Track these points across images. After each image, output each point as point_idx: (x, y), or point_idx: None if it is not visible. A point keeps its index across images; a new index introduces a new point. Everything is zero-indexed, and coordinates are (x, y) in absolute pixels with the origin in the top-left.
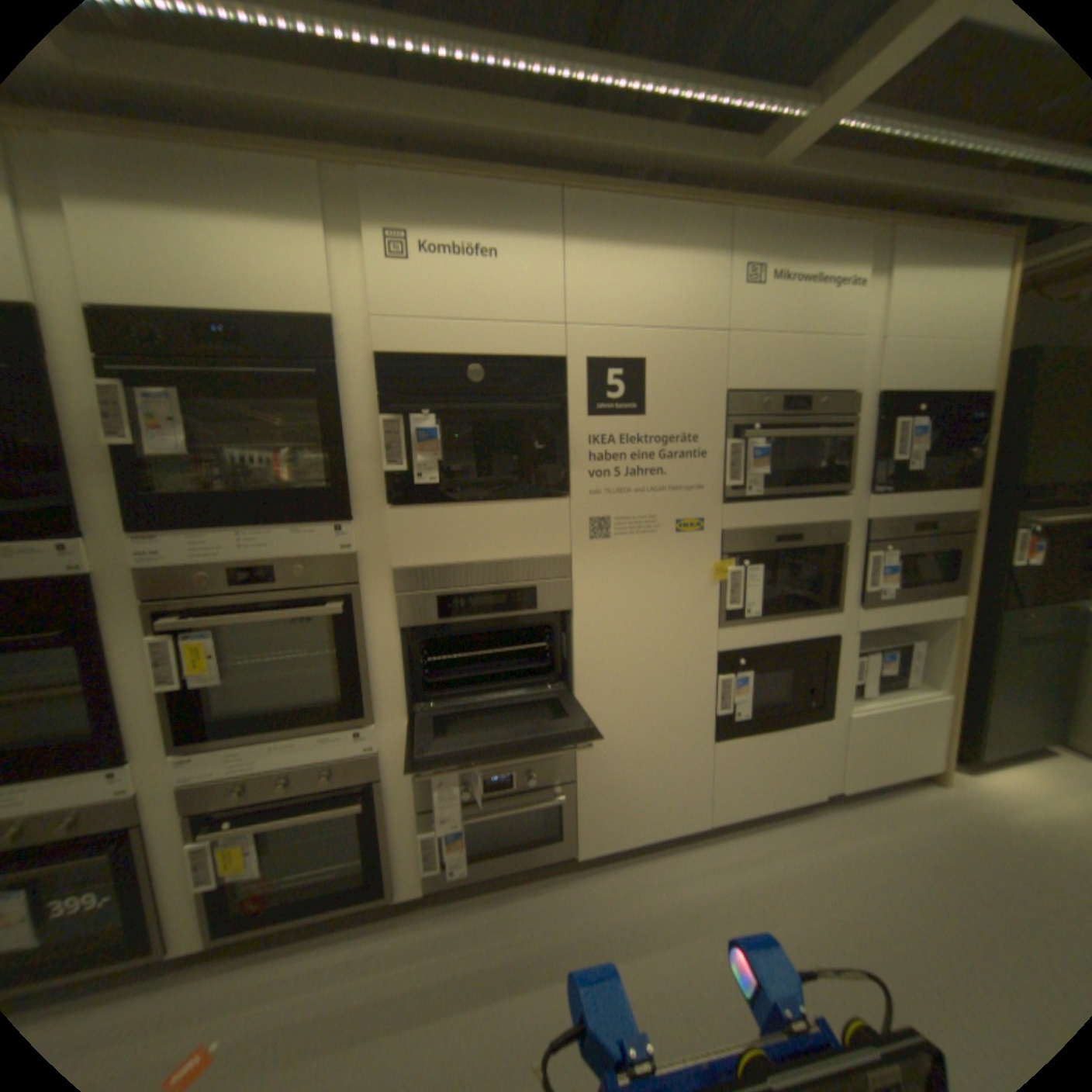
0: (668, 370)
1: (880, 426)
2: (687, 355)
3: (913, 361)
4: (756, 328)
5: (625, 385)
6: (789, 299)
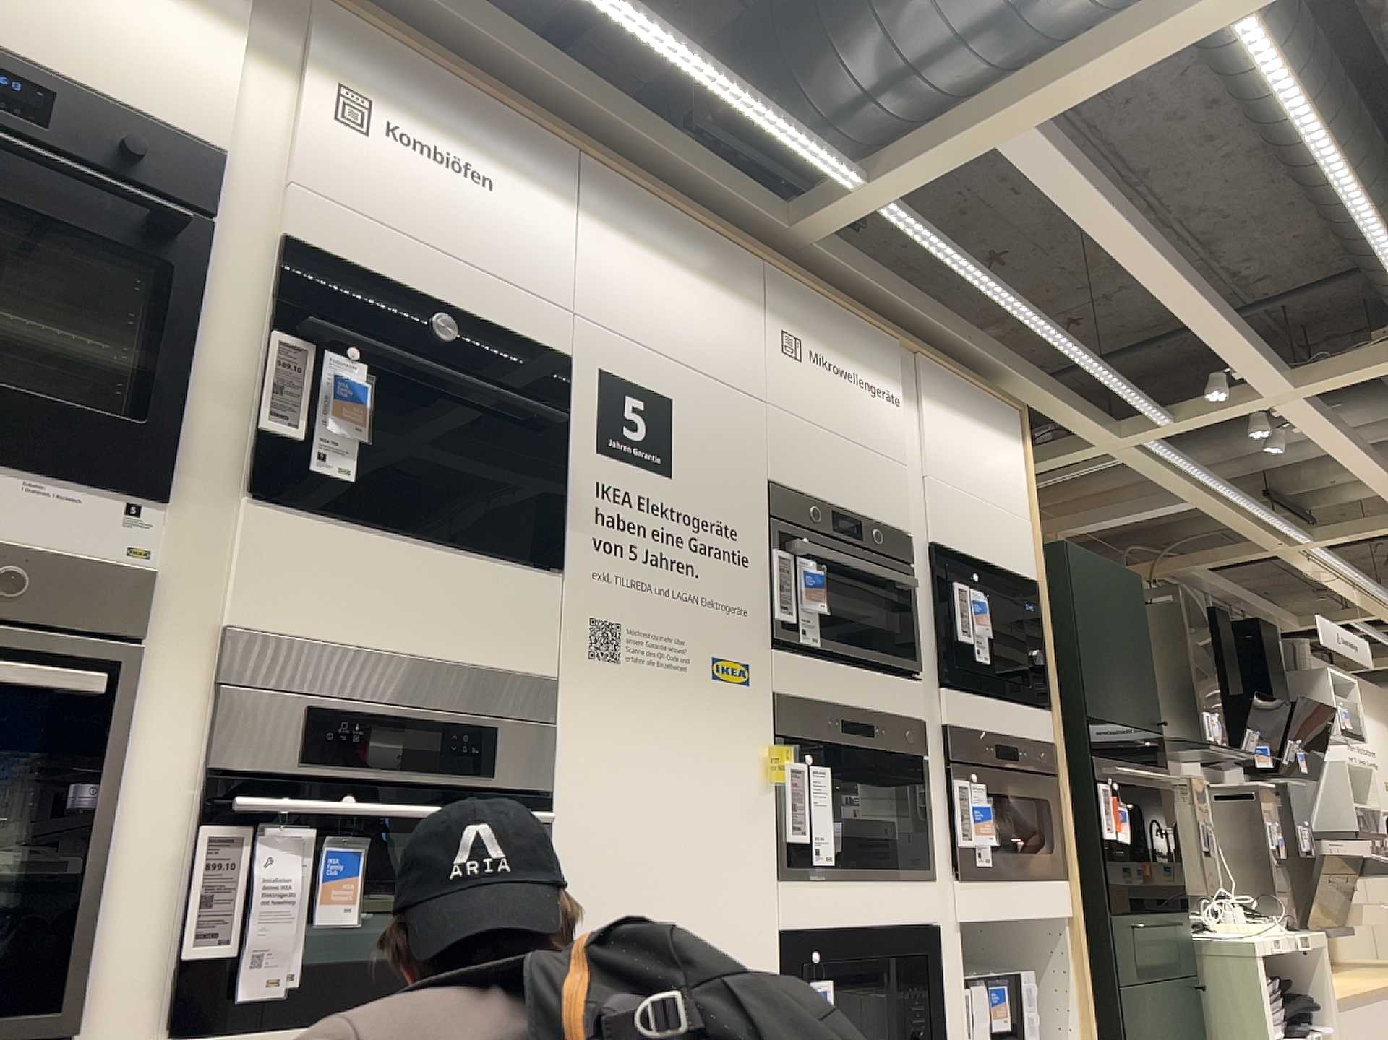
0: (697, 428)
1: (924, 584)
2: (718, 417)
3: (943, 513)
4: (789, 413)
5: (647, 428)
6: (819, 393)
